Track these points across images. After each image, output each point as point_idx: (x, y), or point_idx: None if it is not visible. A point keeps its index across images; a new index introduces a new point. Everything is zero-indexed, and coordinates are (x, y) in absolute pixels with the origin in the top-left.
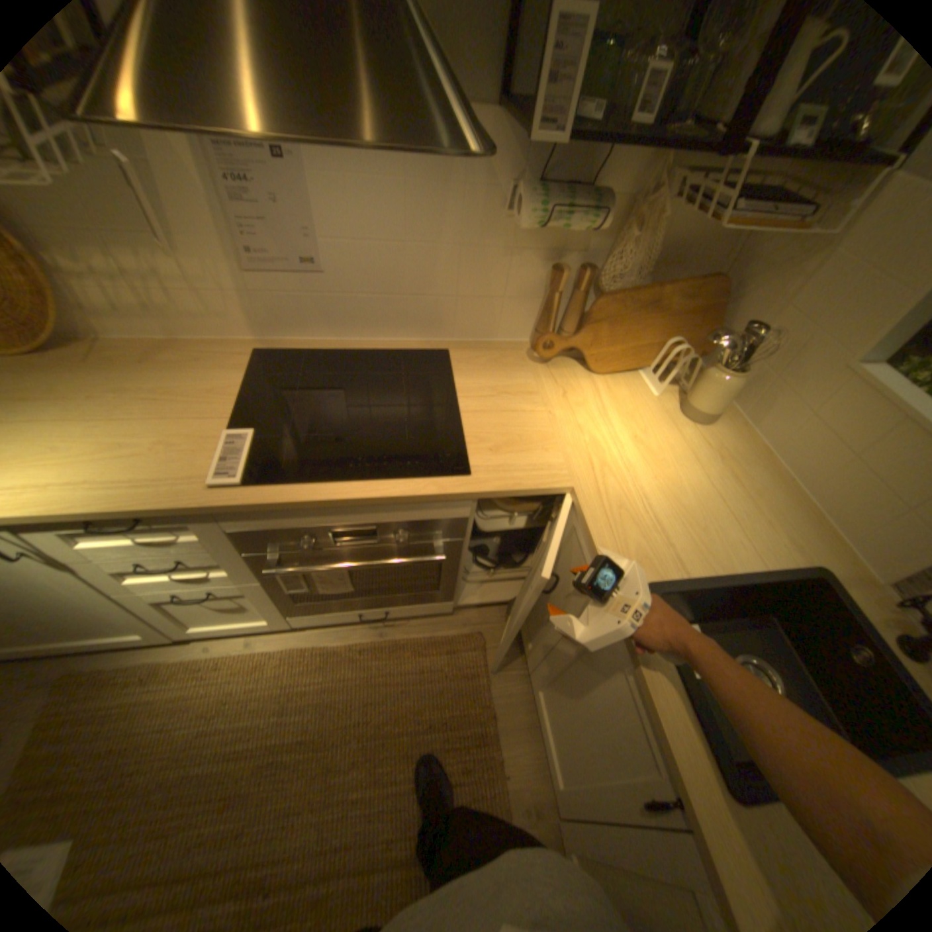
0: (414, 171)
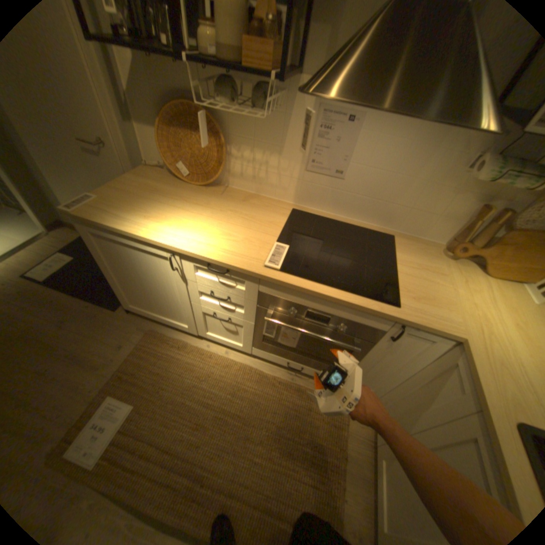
0: (420, 137)
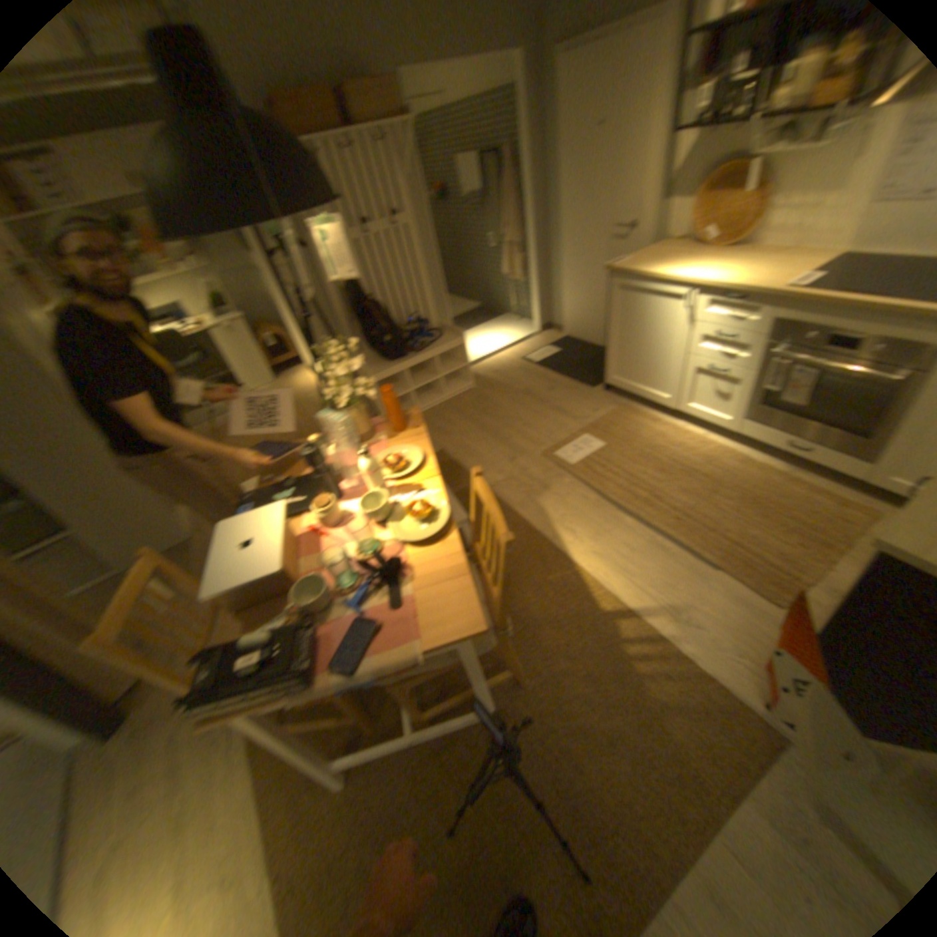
0: None
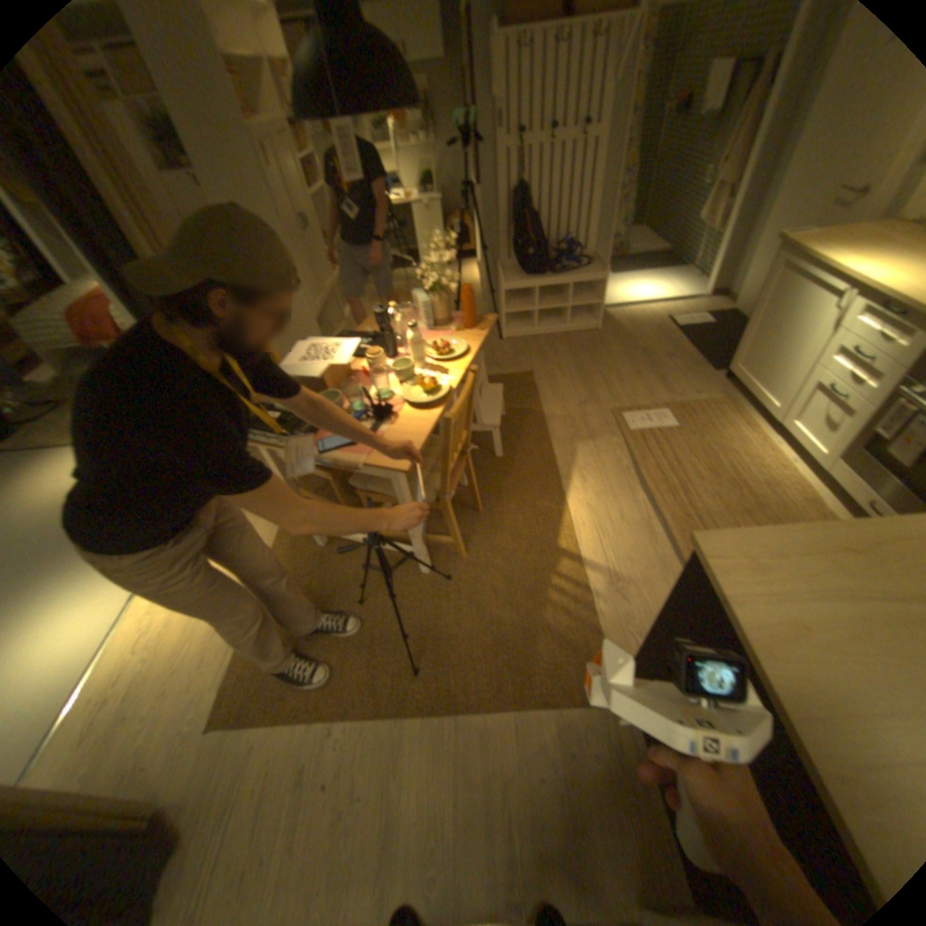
0: None
